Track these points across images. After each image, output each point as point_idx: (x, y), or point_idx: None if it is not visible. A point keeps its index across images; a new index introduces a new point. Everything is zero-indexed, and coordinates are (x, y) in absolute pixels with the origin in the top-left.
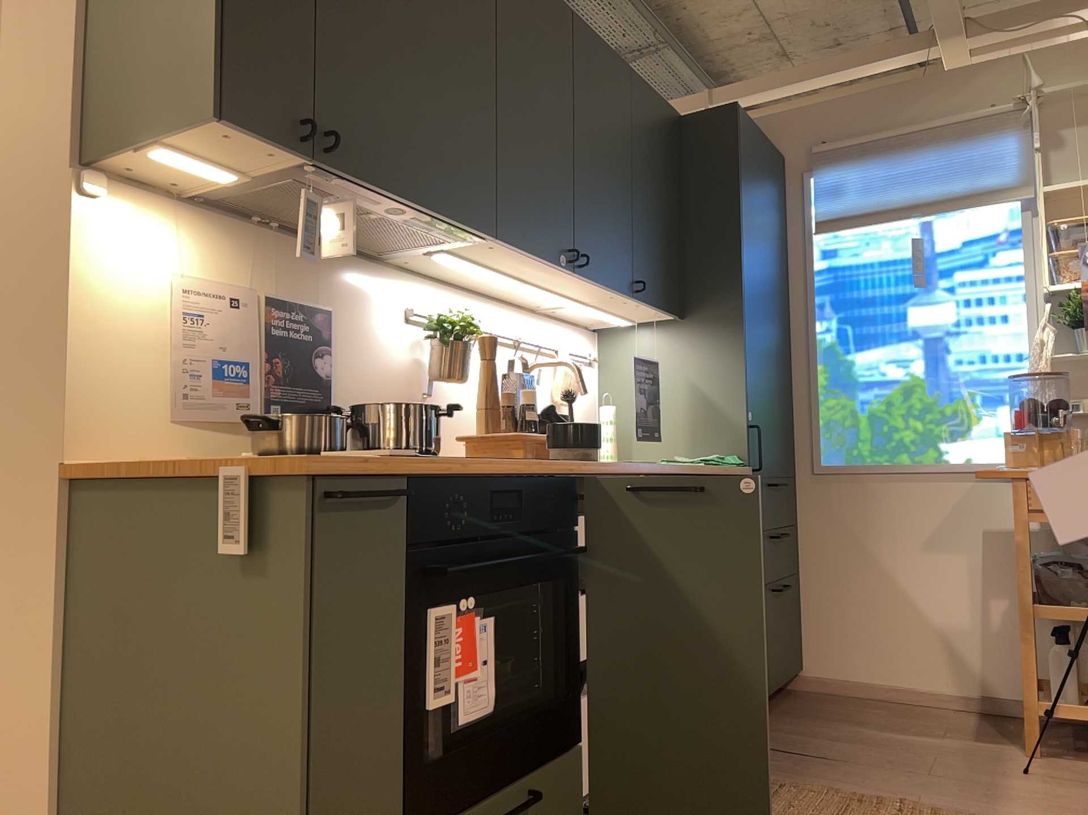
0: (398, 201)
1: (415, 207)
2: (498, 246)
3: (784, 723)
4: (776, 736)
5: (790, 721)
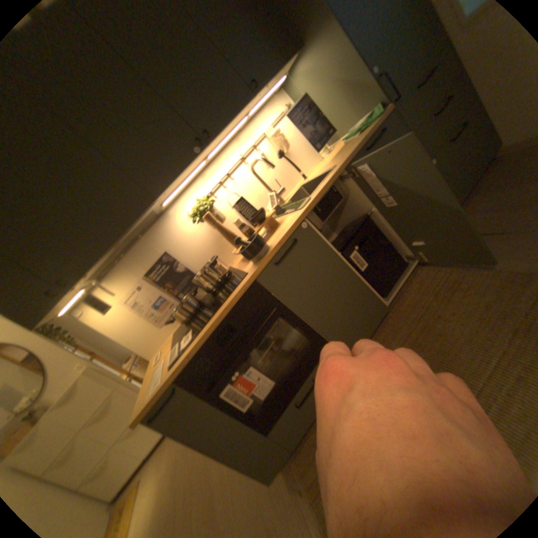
0: (108, 249)
1: (115, 241)
2: (165, 190)
3: (482, 202)
4: (474, 218)
5: (487, 196)
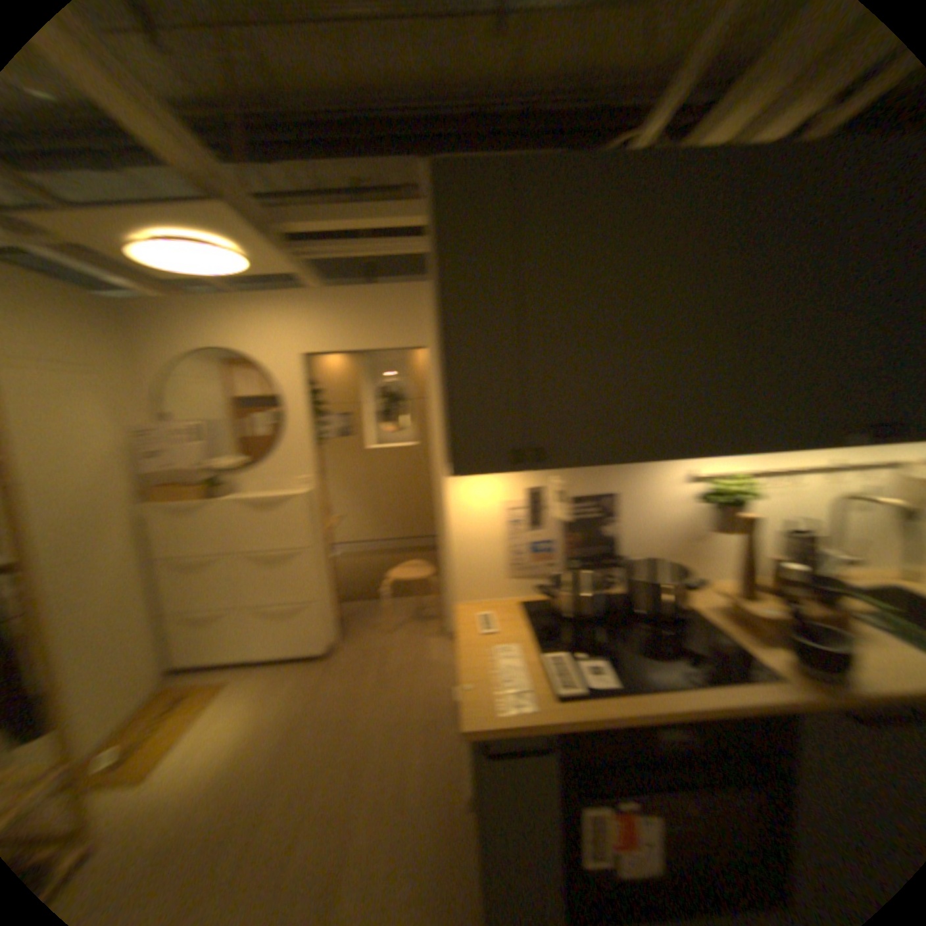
0: (621, 463)
1: (638, 461)
2: (755, 450)
3: None
4: None
5: None
